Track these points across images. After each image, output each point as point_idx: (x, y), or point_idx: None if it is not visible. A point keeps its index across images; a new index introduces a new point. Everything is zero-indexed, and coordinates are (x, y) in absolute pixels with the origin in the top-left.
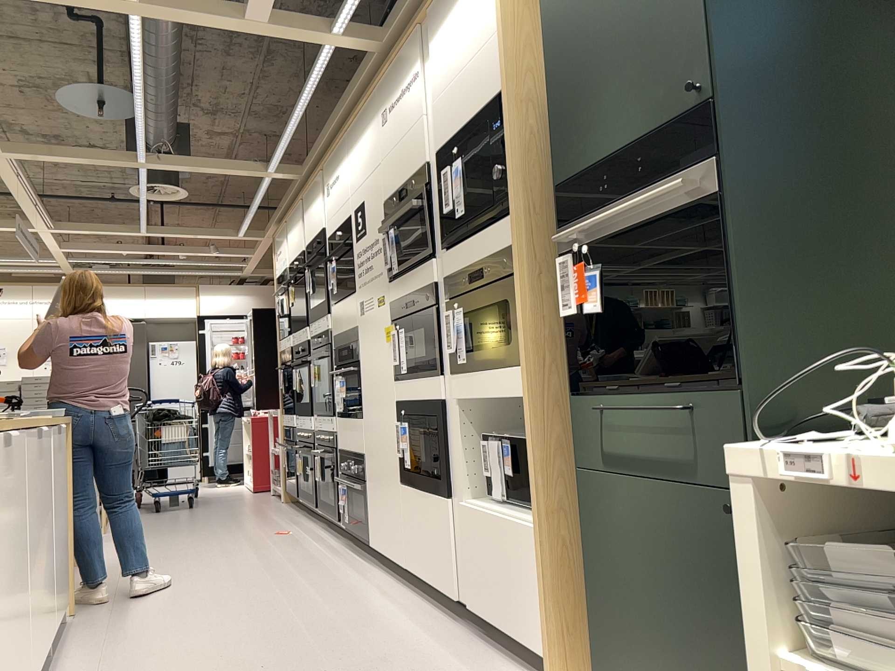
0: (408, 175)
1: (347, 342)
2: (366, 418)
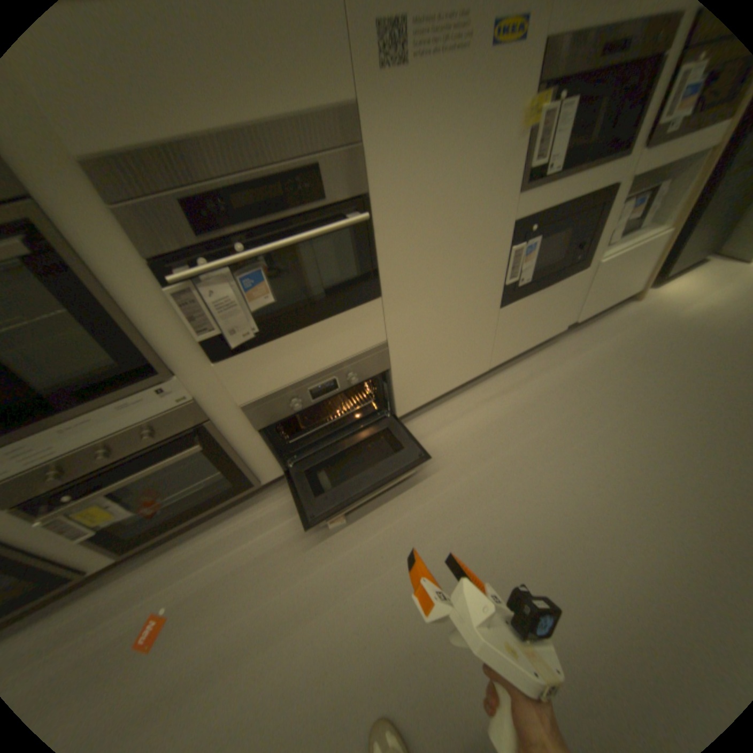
0: None
1: (268, 164)
2: (397, 289)
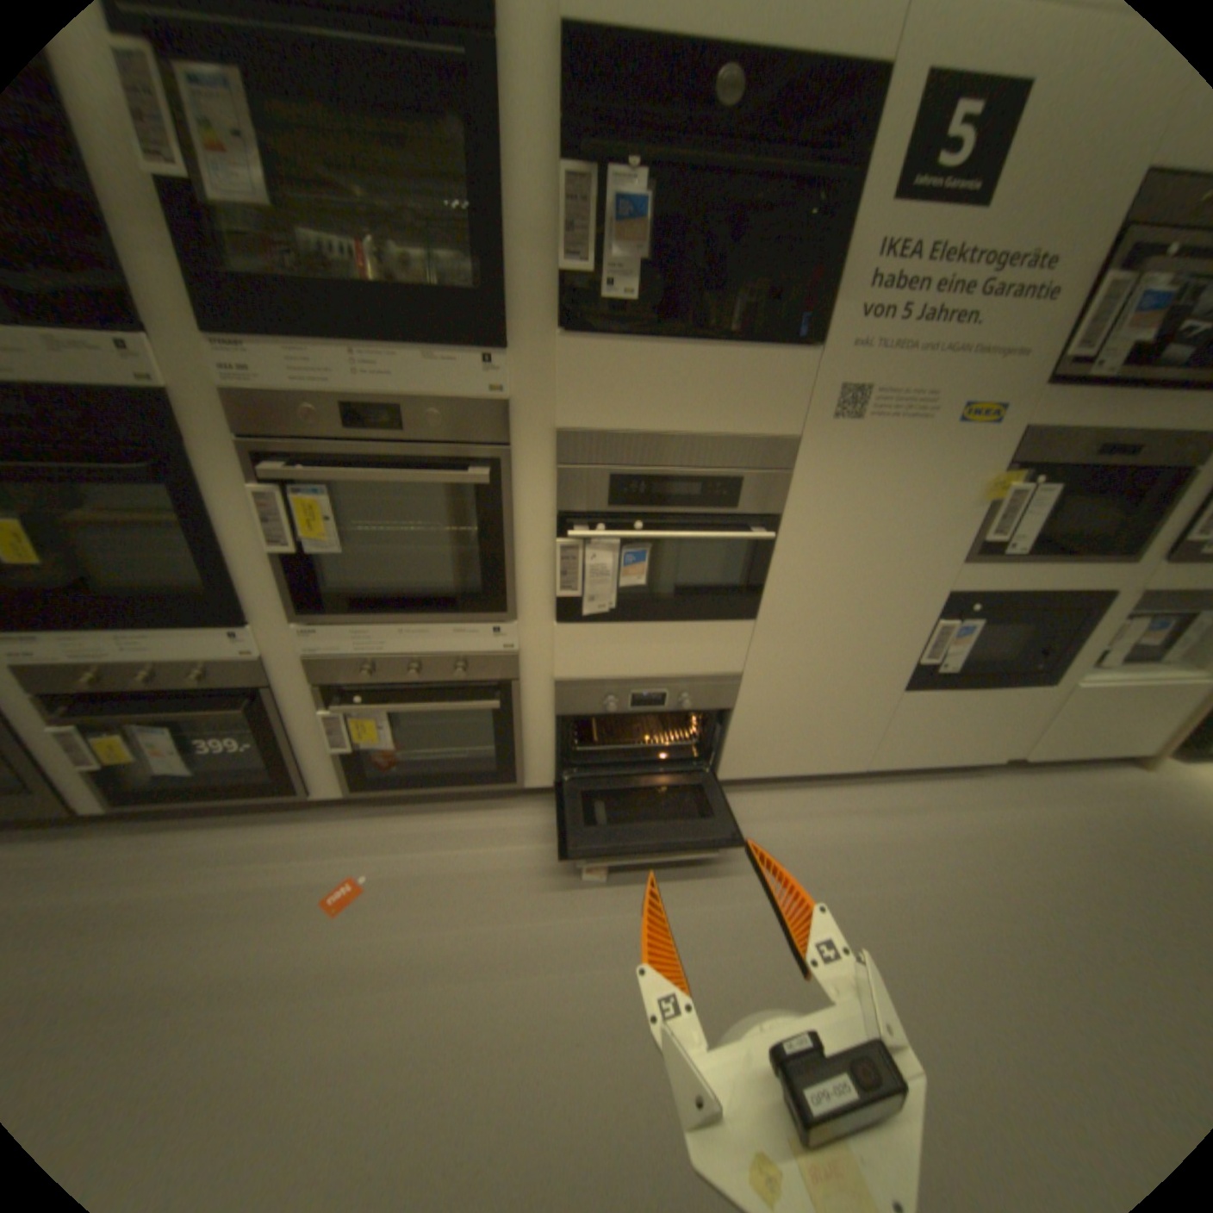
0: None
1: (698, 466)
2: (778, 618)
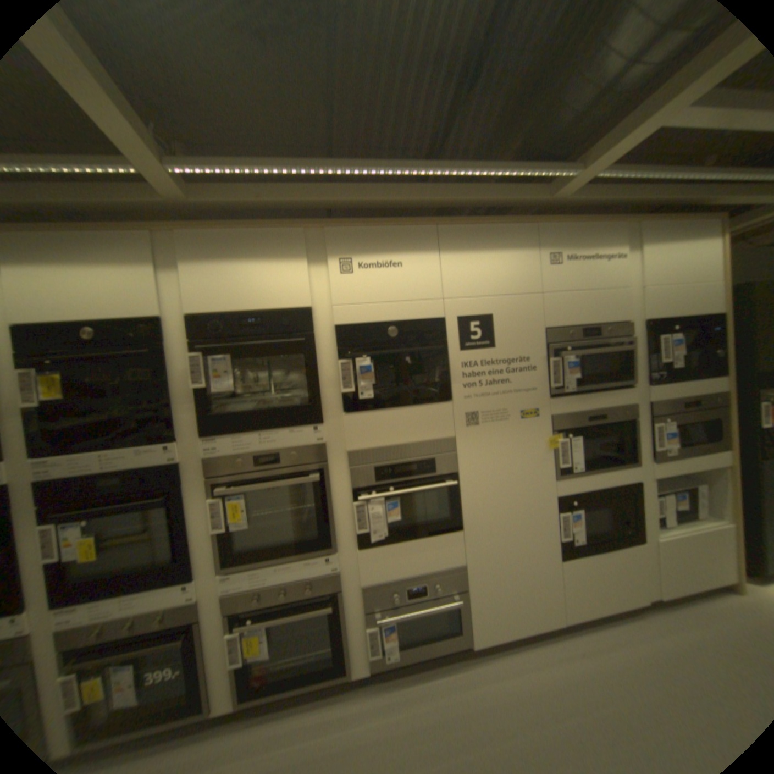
0: (599, 321)
1: (413, 456)
2: (475, 528)
